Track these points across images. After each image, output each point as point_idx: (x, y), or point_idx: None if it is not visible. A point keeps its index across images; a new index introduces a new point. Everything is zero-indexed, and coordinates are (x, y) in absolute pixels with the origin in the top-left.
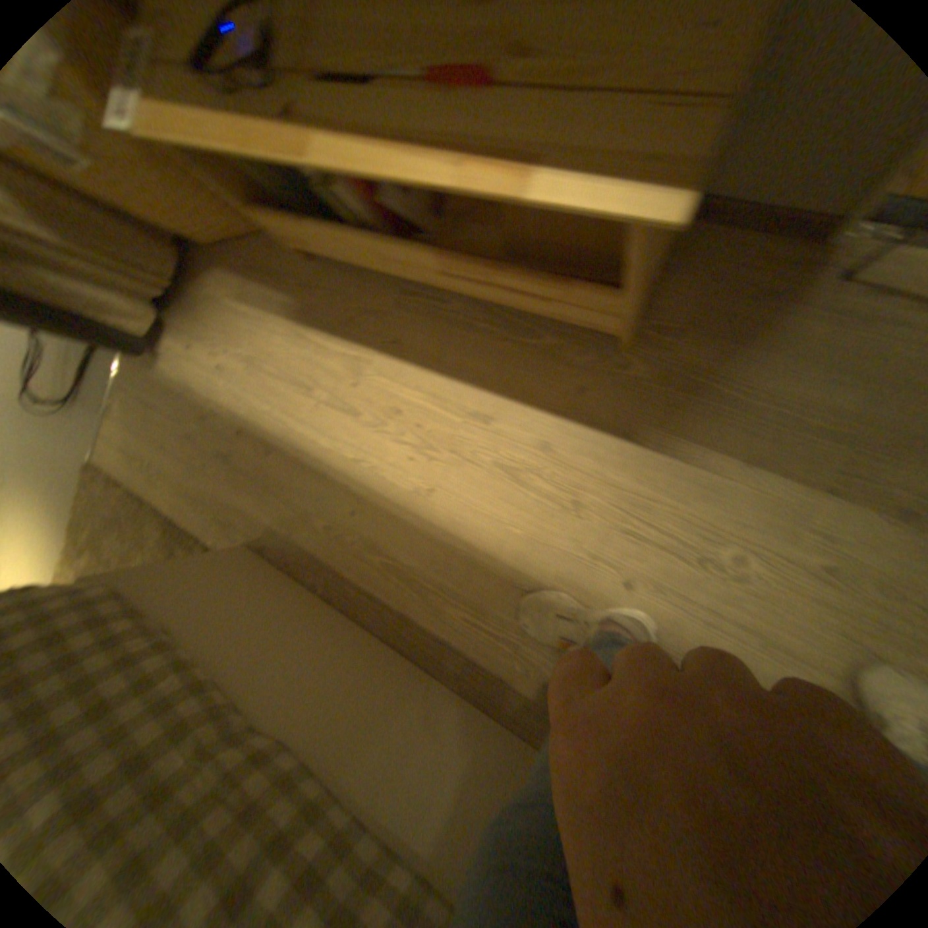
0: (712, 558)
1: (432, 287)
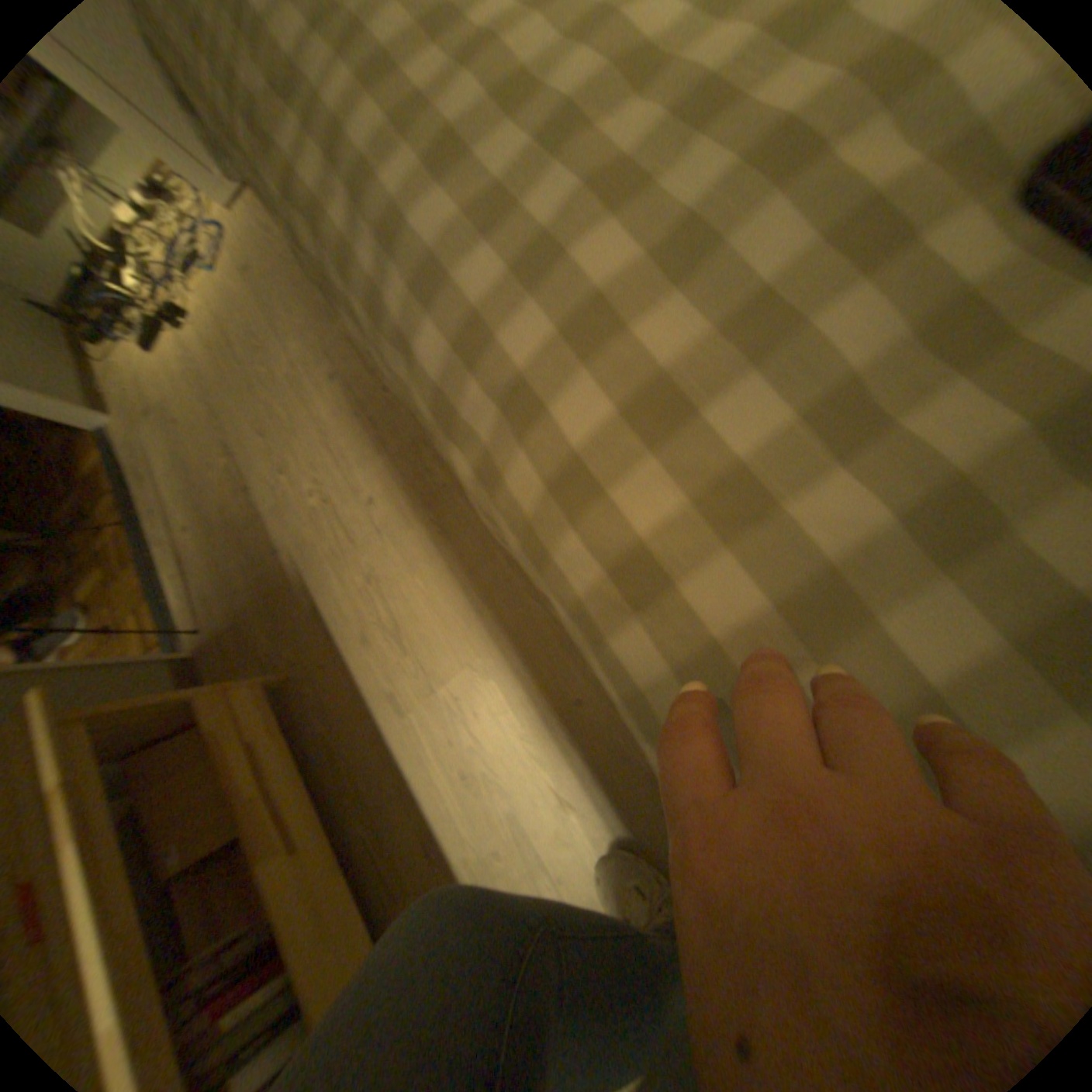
0: (320, 497)
1: (366, 862)
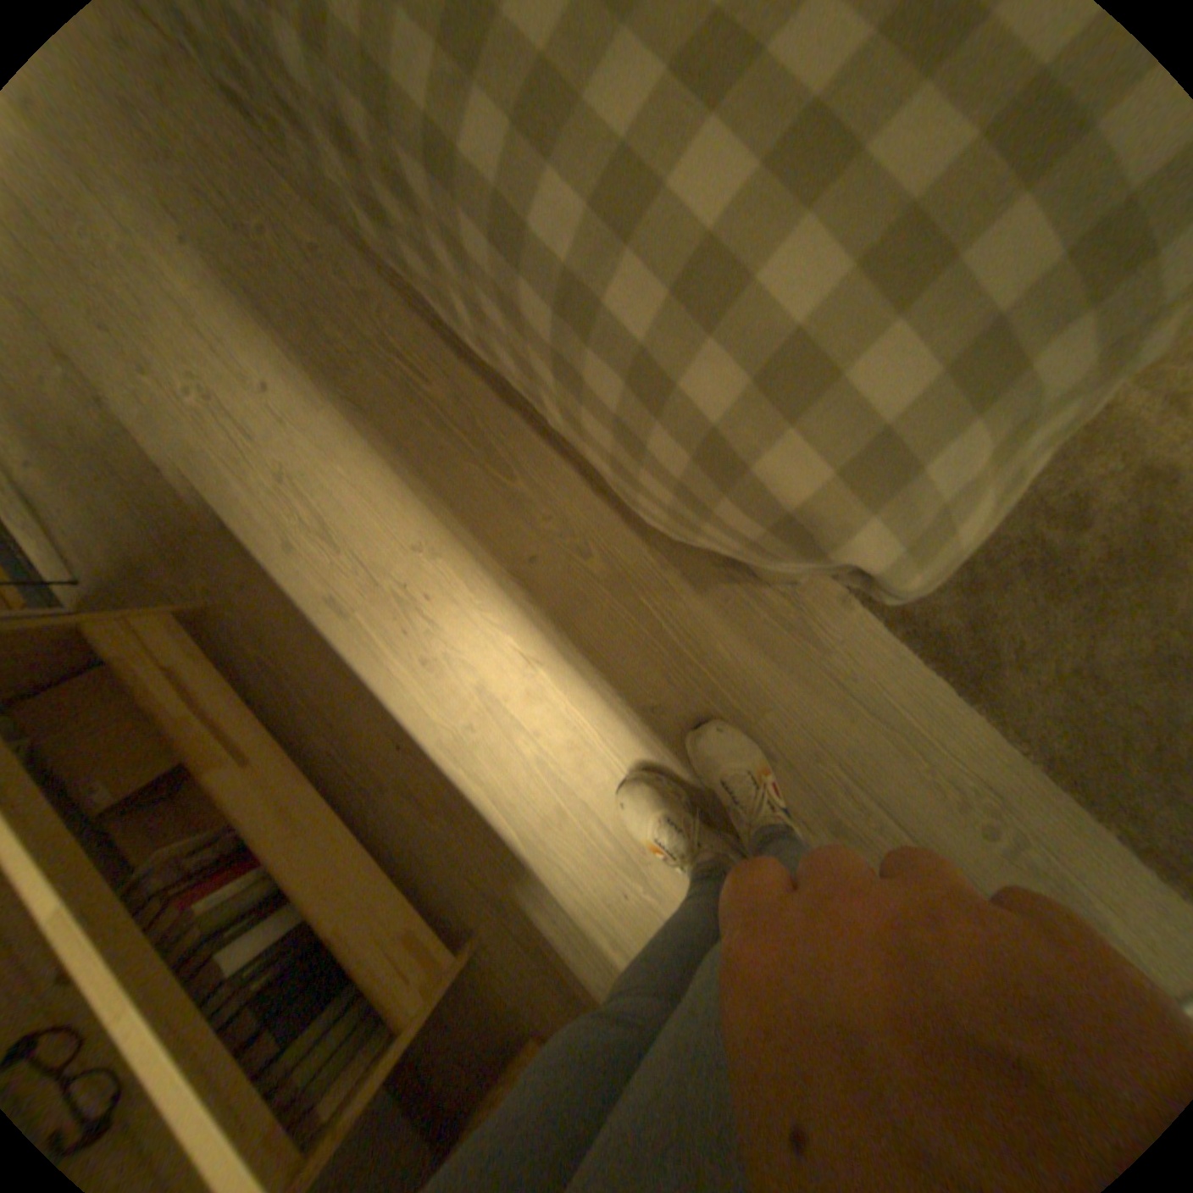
0: (202, 393)
1: (337, 773)
